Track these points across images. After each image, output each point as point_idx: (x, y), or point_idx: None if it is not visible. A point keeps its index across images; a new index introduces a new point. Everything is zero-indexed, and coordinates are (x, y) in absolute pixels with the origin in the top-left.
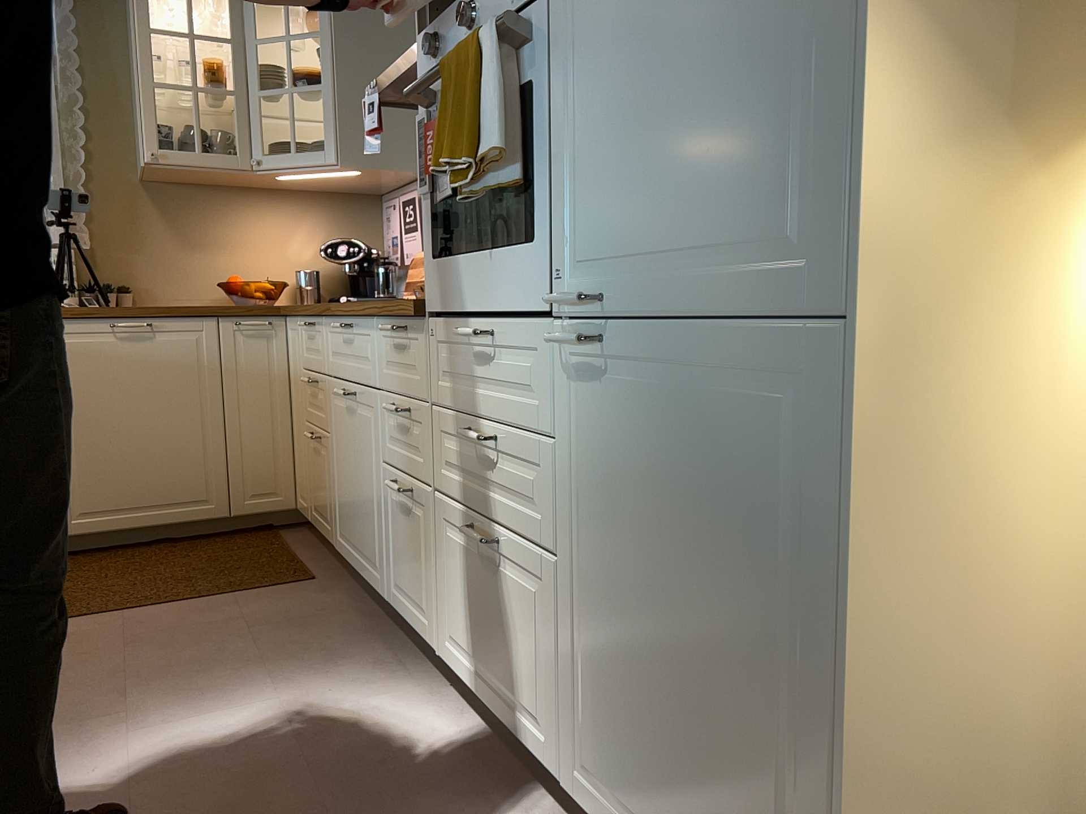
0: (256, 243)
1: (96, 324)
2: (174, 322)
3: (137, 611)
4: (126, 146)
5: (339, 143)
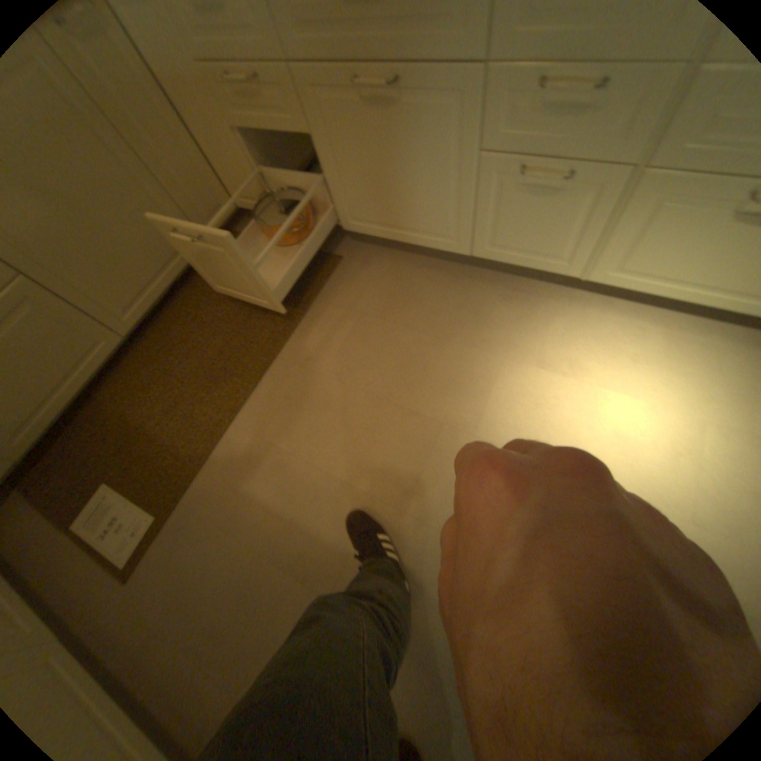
0: None
1: None
2: None
3: (284, 351)
4: None
5: None
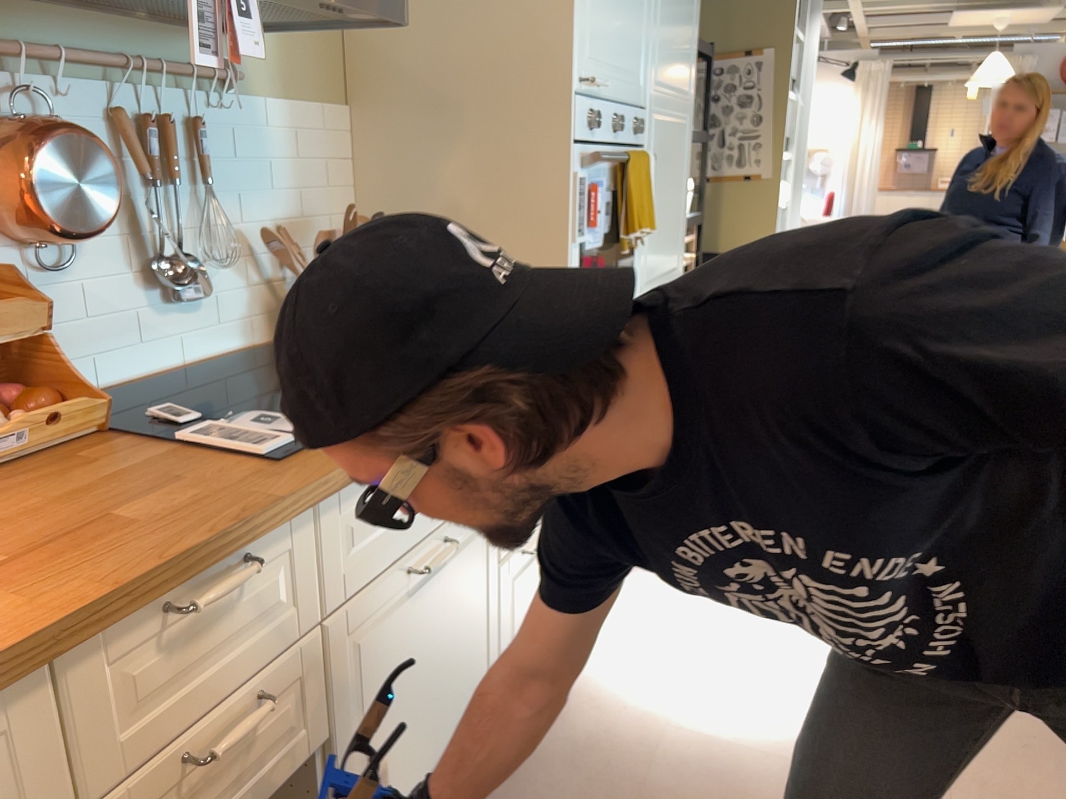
0: None
1: None
2: None
3: None
4: None
5: None
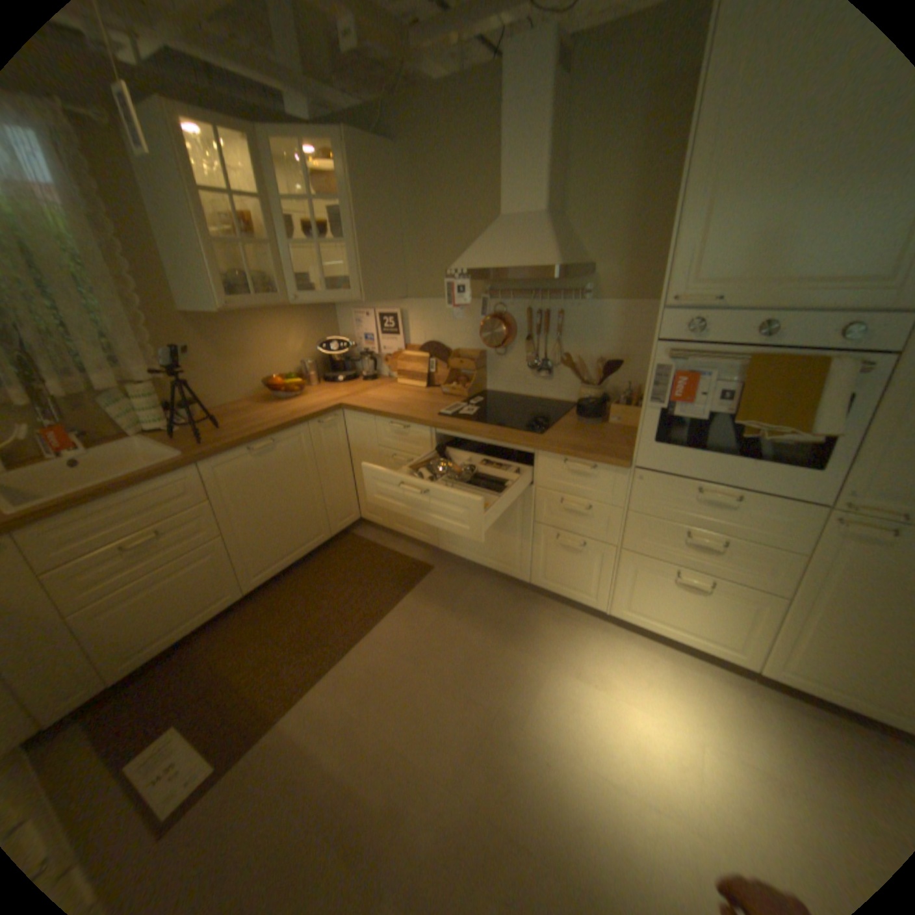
0: (268, 347)
1: (237, 453)
2: (284, 435)
3: (372, 632)
4: (159, 284)
5: (361, 285)
